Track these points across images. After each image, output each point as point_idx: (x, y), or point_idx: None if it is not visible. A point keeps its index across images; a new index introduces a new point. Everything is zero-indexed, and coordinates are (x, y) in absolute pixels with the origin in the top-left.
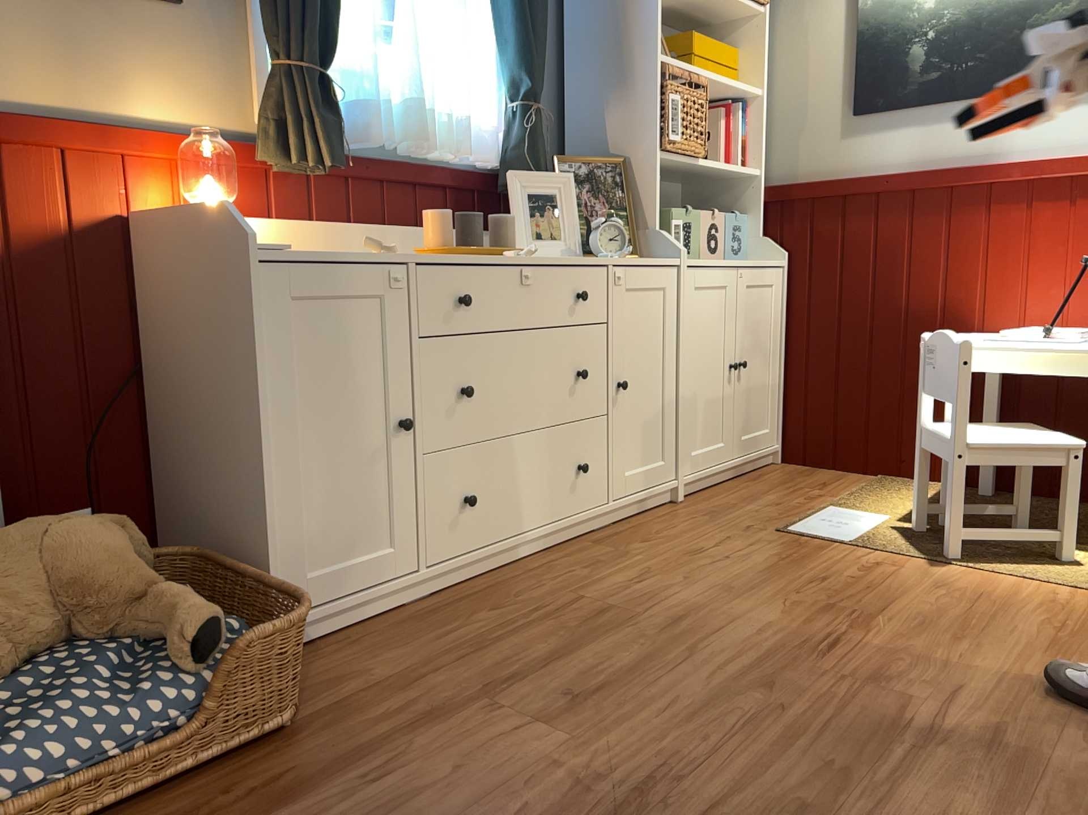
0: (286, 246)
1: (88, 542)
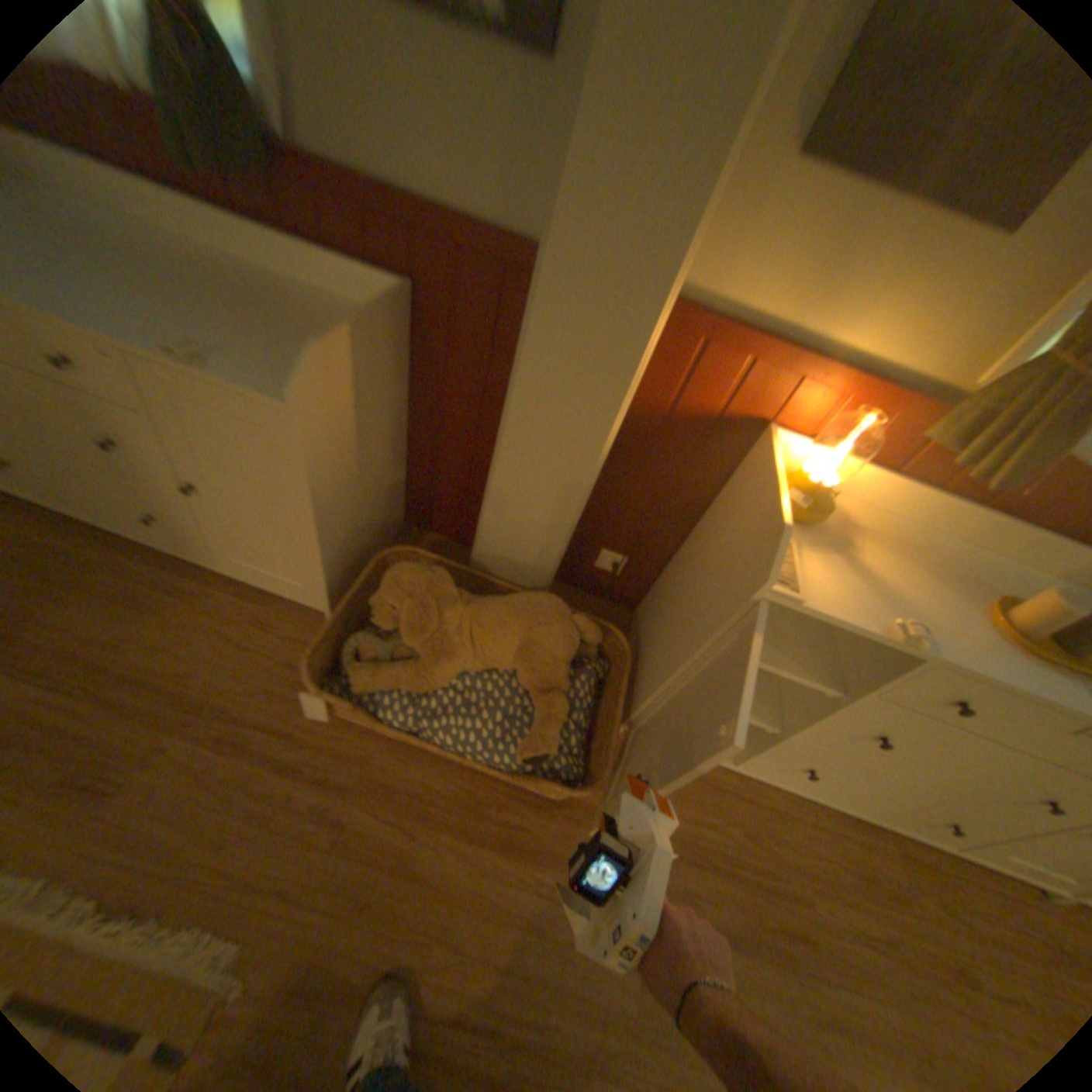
0: (806, 598)
1: (550, 648)
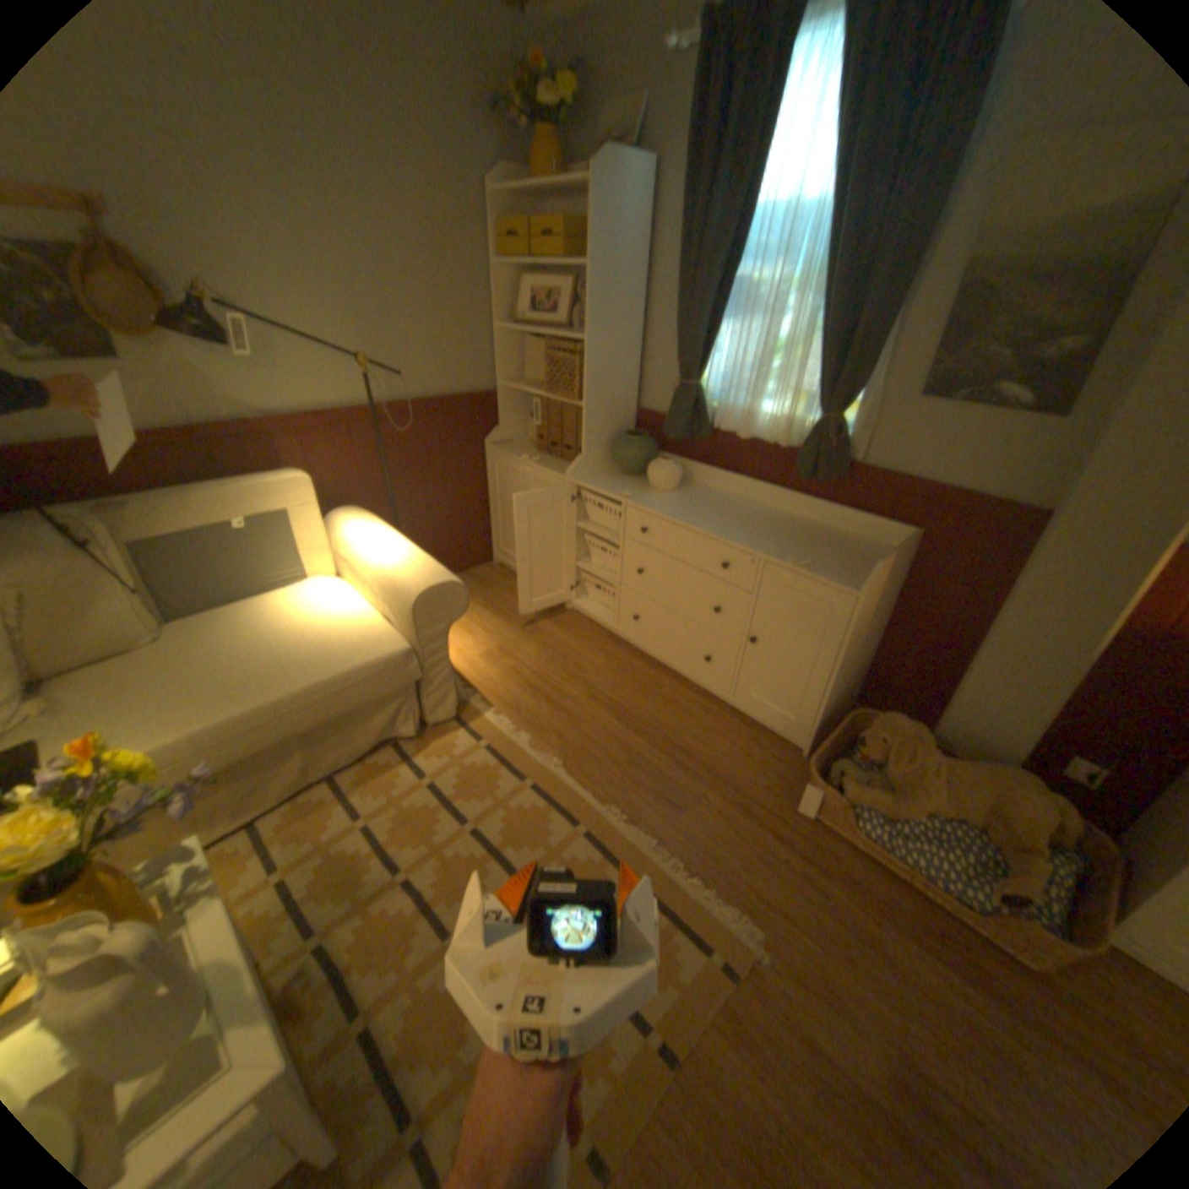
0: None
1: (1030, 810)
